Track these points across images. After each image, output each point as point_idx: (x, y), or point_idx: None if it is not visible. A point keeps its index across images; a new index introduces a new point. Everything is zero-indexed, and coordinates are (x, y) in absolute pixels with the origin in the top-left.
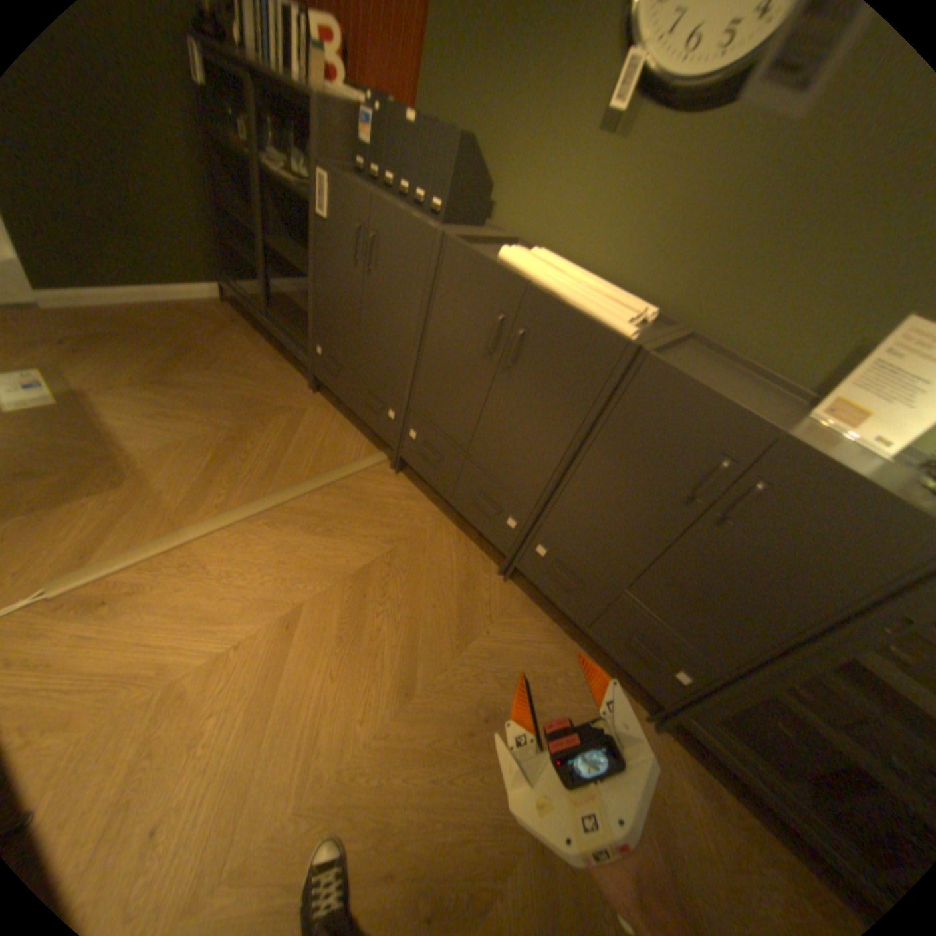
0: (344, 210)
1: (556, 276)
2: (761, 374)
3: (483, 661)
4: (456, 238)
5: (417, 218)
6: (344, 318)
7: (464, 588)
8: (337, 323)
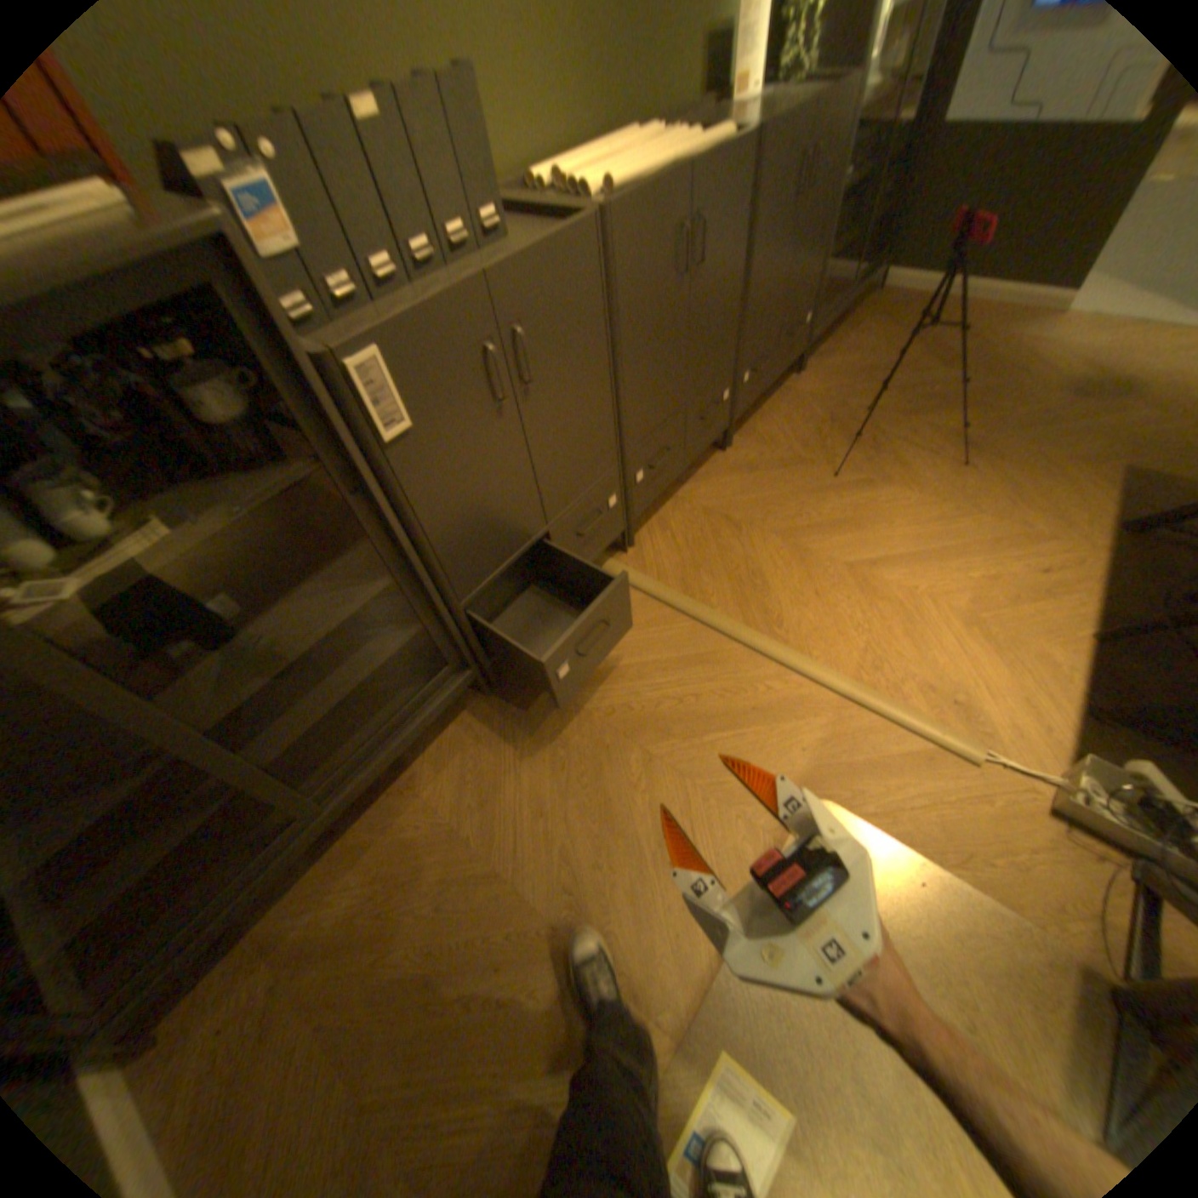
0: (444, 363)
1: (643, 156)
2: (693, 114)
3: (814, 451)
4: (612, 200)
5: (563, 228)
6: (511, 511)
7: (754, 471)
8: (503, 535)
